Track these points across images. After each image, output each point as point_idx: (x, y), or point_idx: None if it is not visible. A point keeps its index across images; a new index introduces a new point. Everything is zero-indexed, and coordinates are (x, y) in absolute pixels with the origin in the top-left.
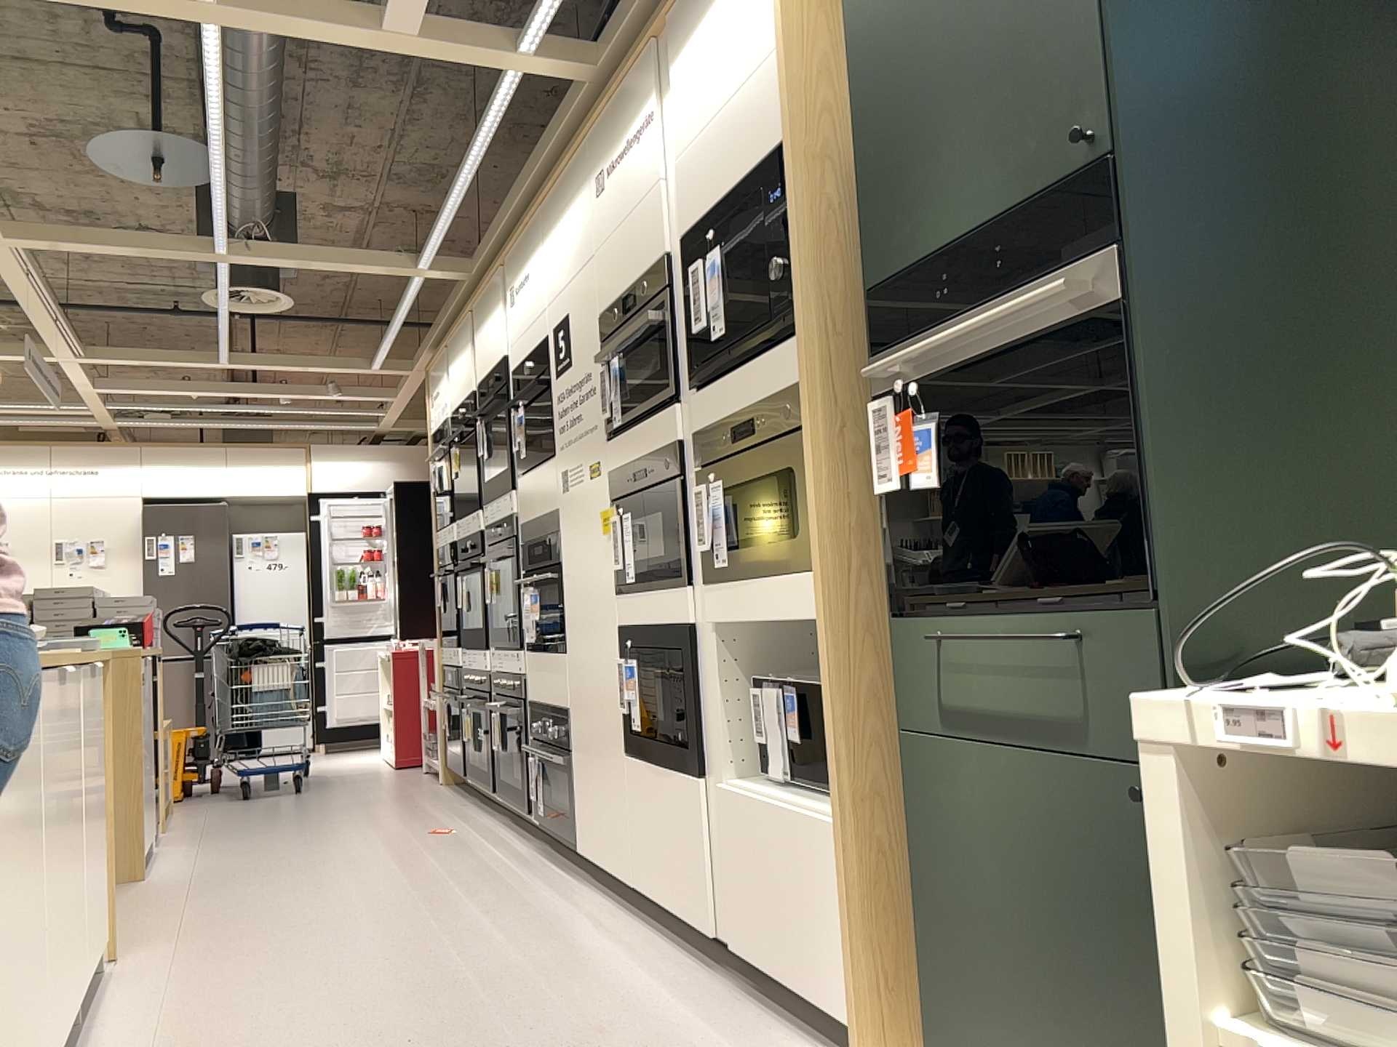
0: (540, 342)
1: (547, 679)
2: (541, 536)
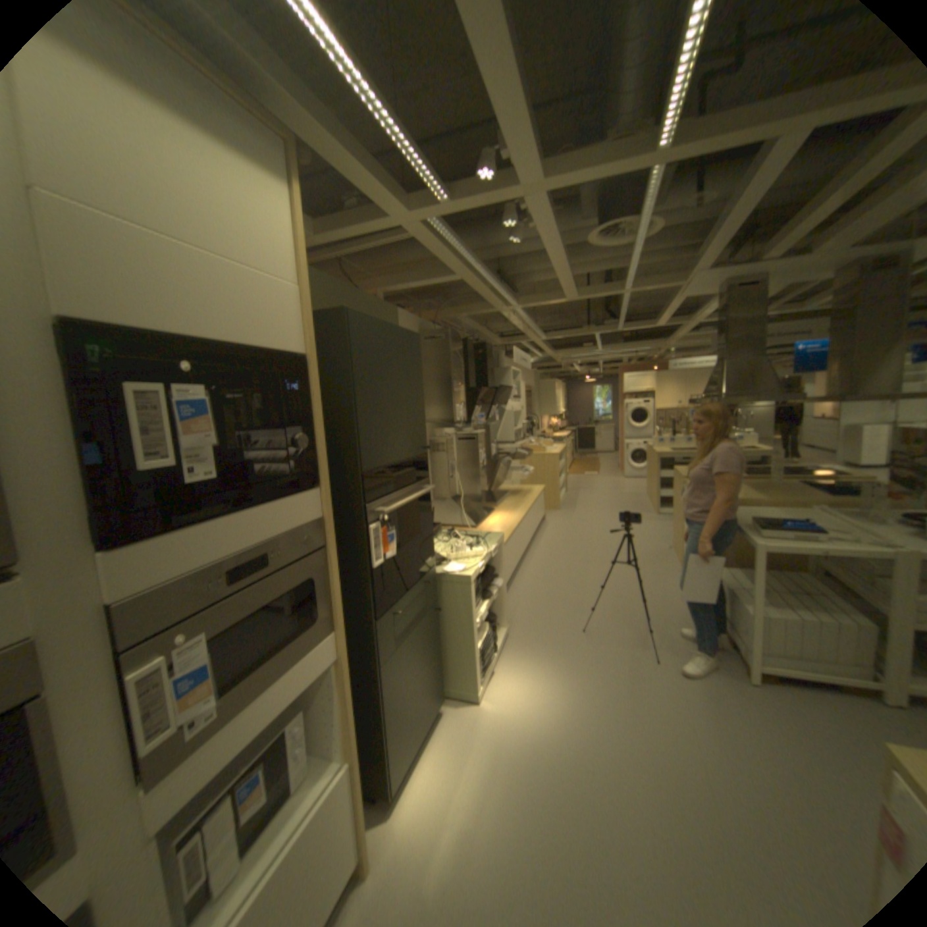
0: None
1: None
2: None
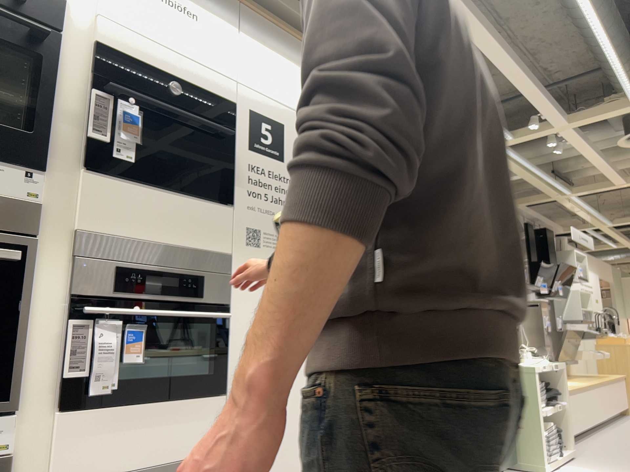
0: (213, 94)
1: (158, 432)
2: (176, 266)
